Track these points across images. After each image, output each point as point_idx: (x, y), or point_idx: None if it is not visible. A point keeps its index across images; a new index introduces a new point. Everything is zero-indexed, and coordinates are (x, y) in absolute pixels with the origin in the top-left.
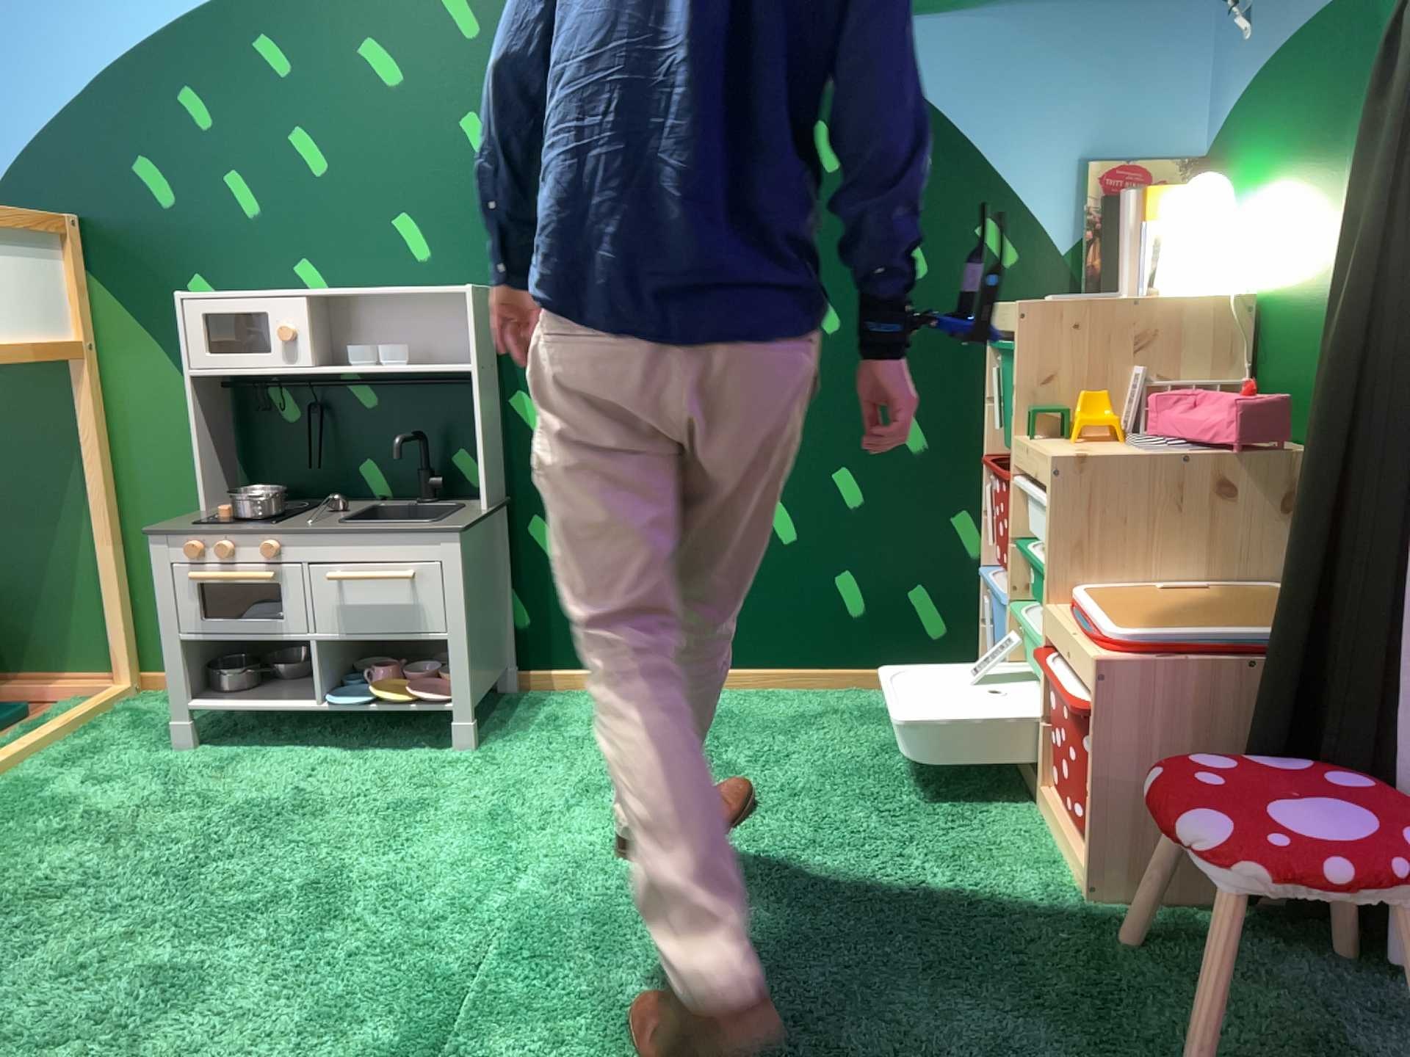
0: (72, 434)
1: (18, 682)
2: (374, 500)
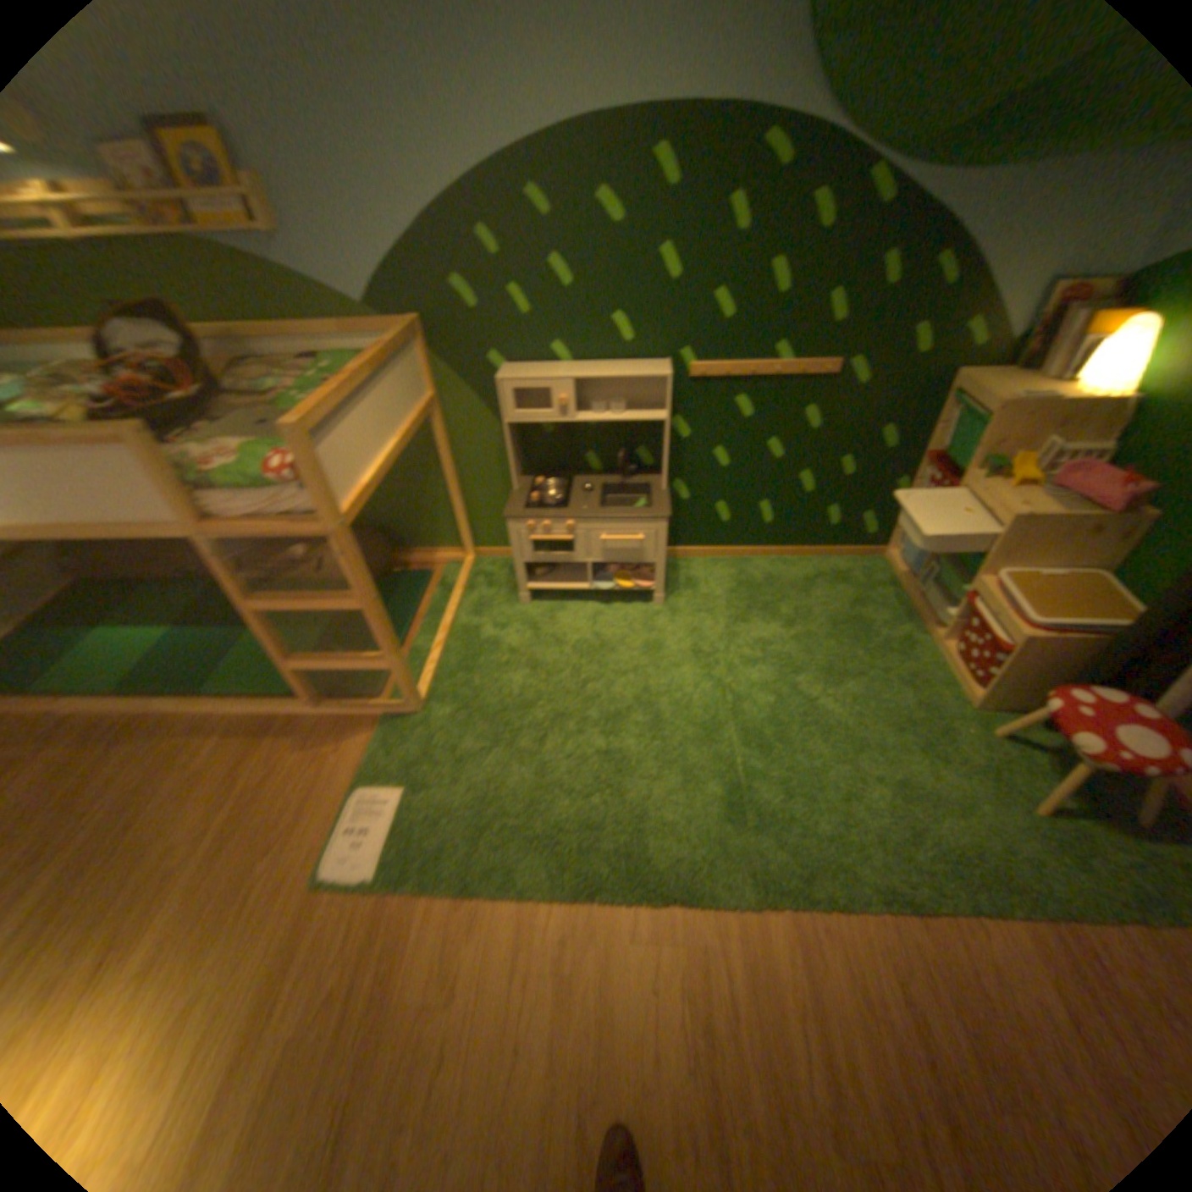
0: (430, 440)
1: (418, 553)
2: (595, 473)
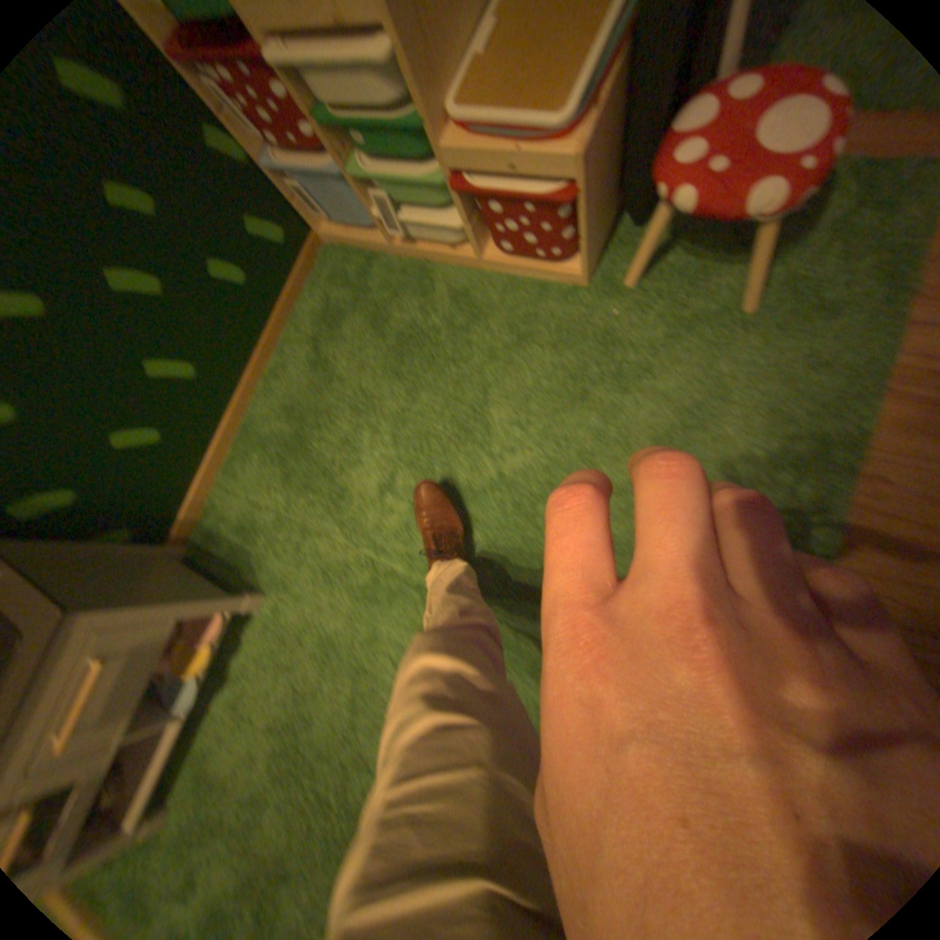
0: None
1: None
2: None
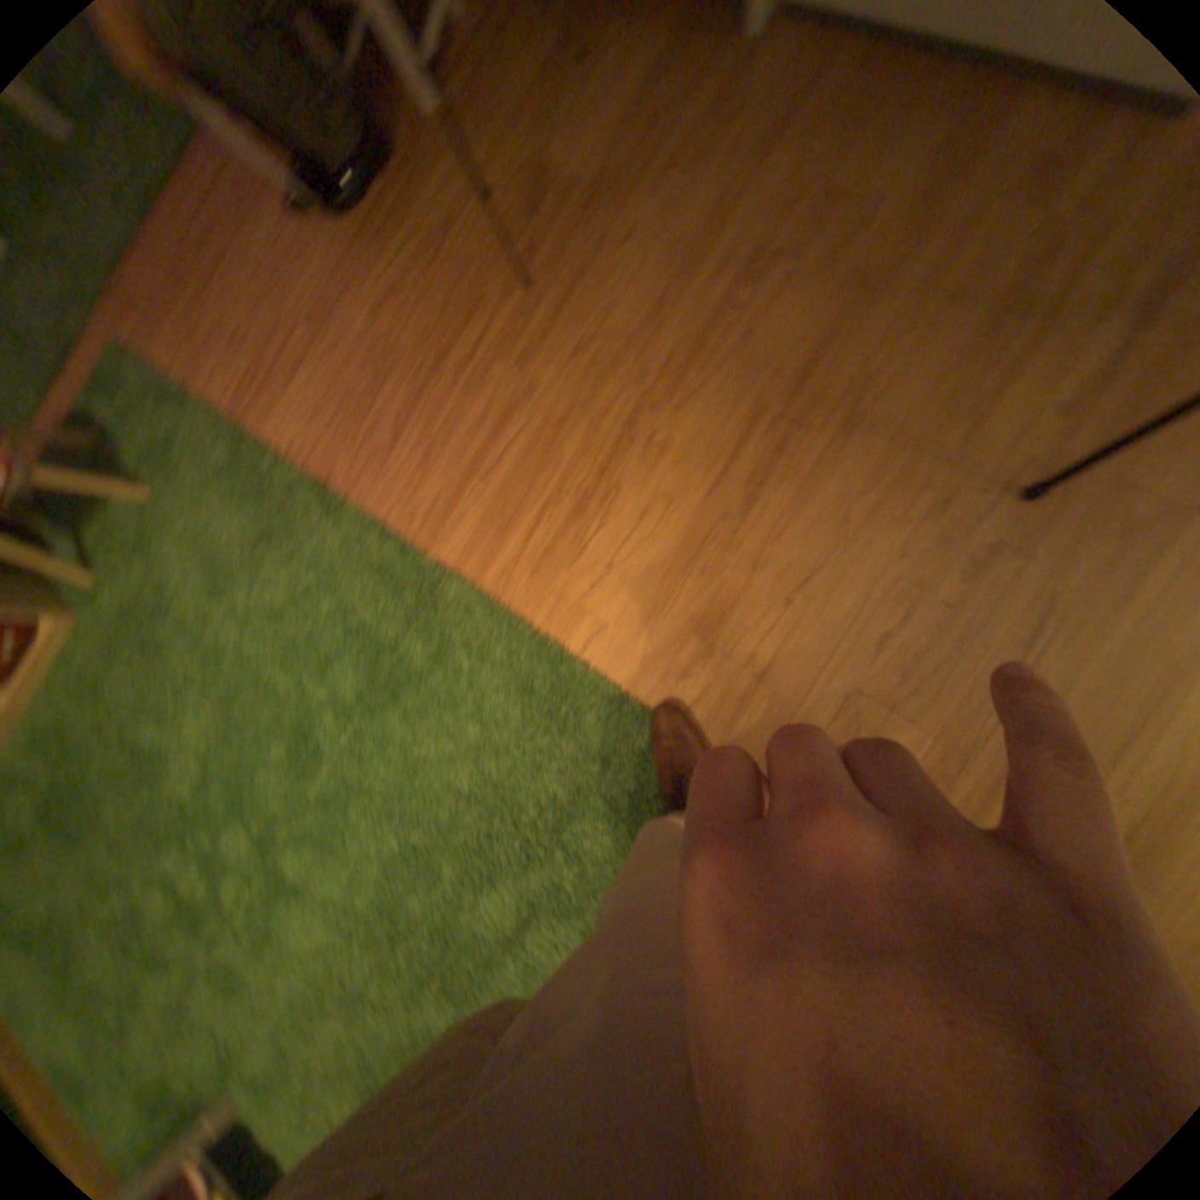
0: None
1: None
2: None
